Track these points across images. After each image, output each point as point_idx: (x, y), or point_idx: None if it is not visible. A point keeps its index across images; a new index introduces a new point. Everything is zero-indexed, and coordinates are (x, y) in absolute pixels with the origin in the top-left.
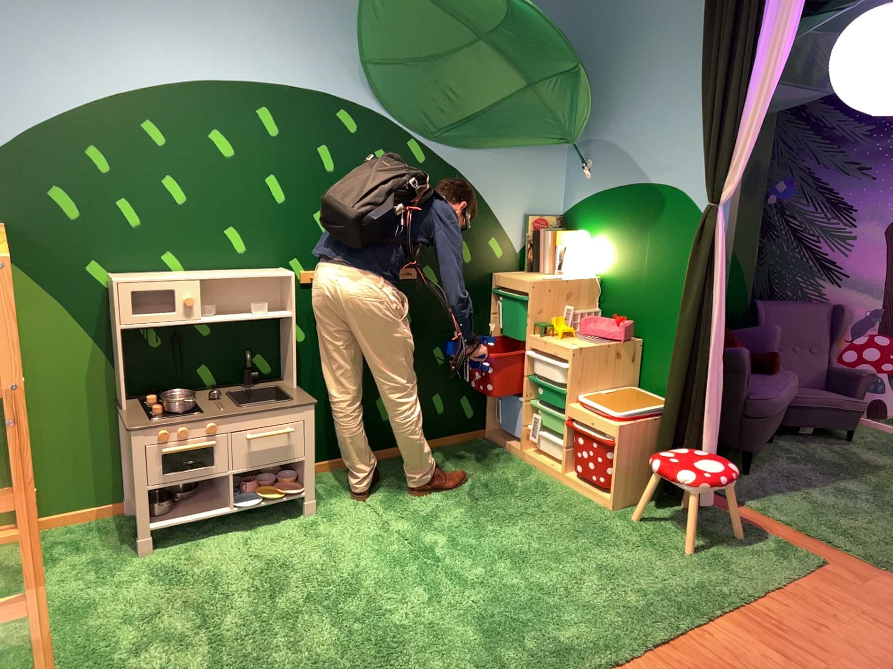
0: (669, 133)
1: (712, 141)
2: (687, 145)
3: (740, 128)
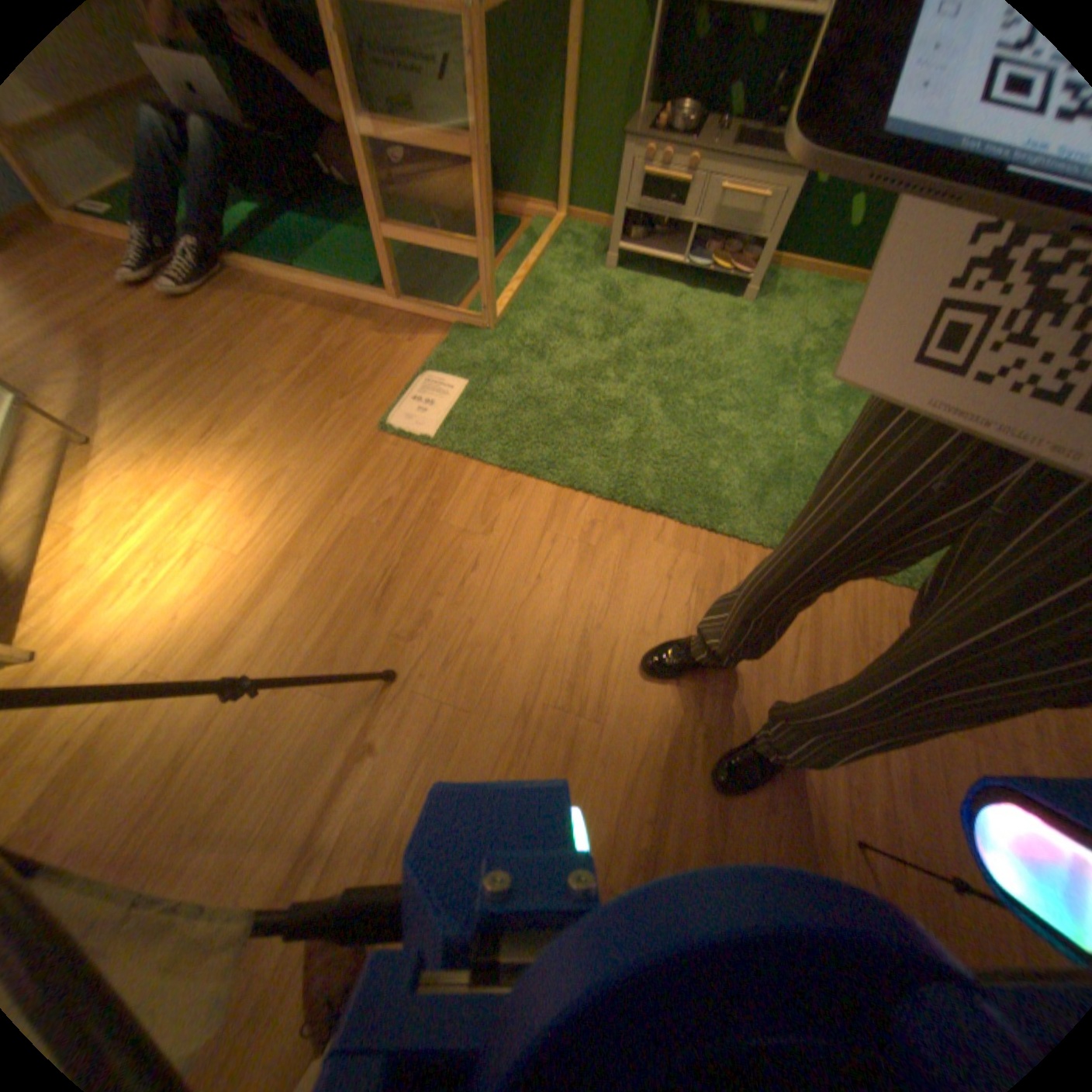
0: None
1: None
2: None
3: None
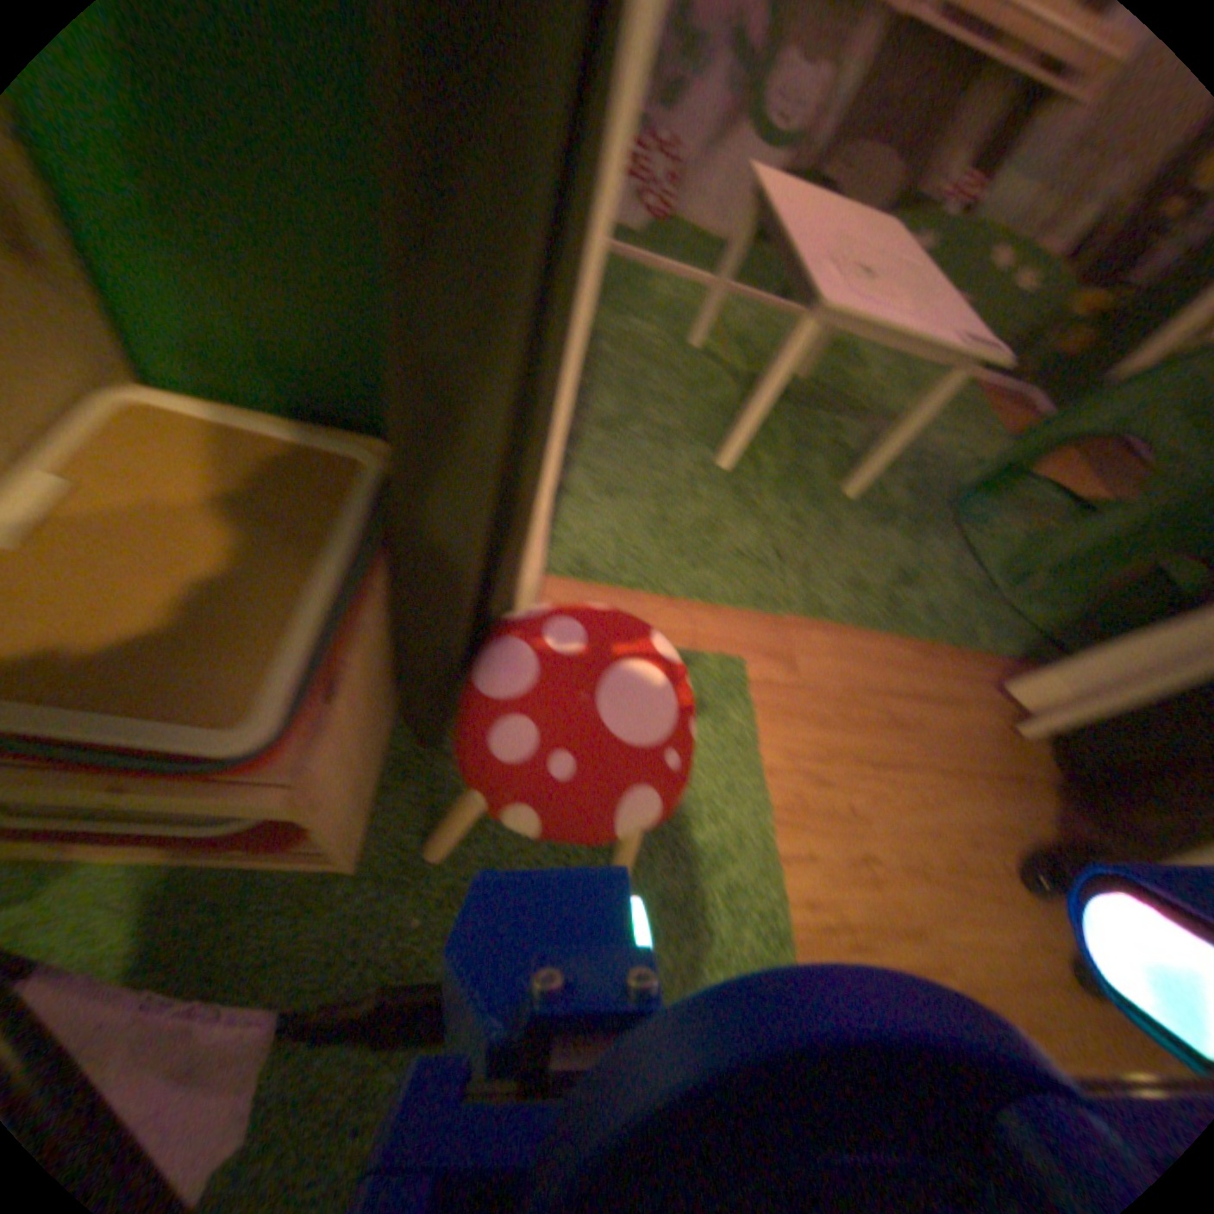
0: None
1: None
2: None
3: None
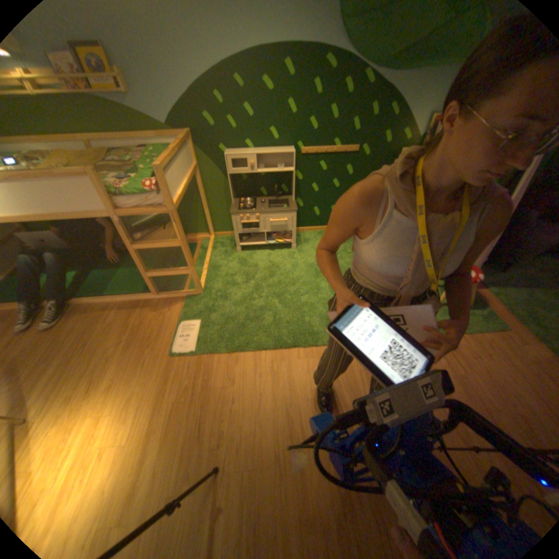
0: None
1: None
2: None
3: None
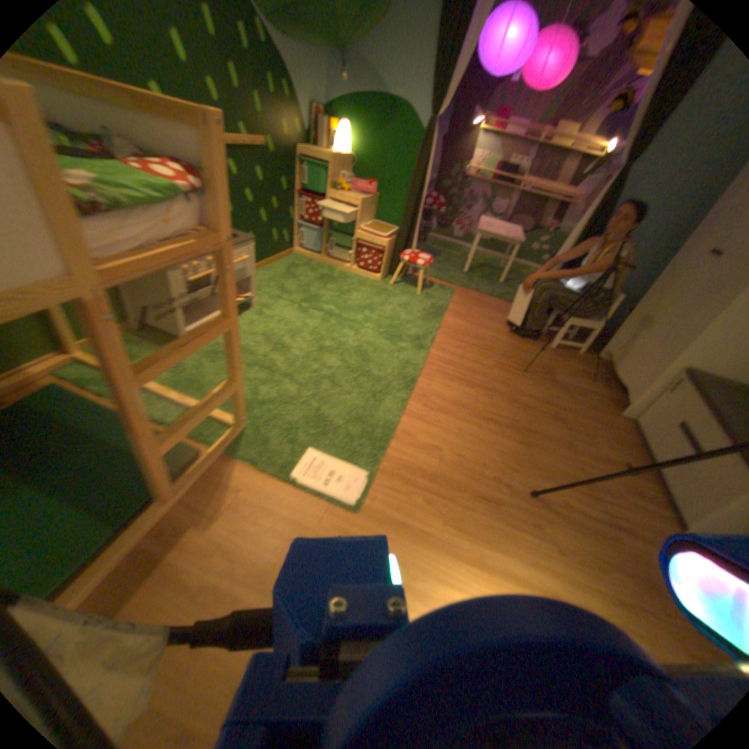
0: (407, 57)
1: (444, 72)
2: (418, 68)
3: (456, 66)
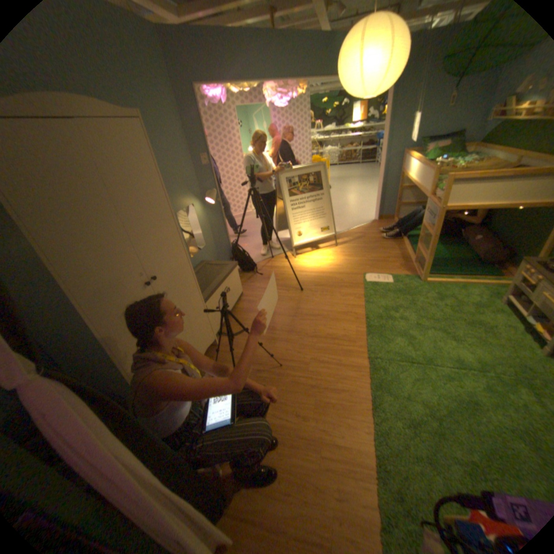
0: None
1: None
2: None
3: None
